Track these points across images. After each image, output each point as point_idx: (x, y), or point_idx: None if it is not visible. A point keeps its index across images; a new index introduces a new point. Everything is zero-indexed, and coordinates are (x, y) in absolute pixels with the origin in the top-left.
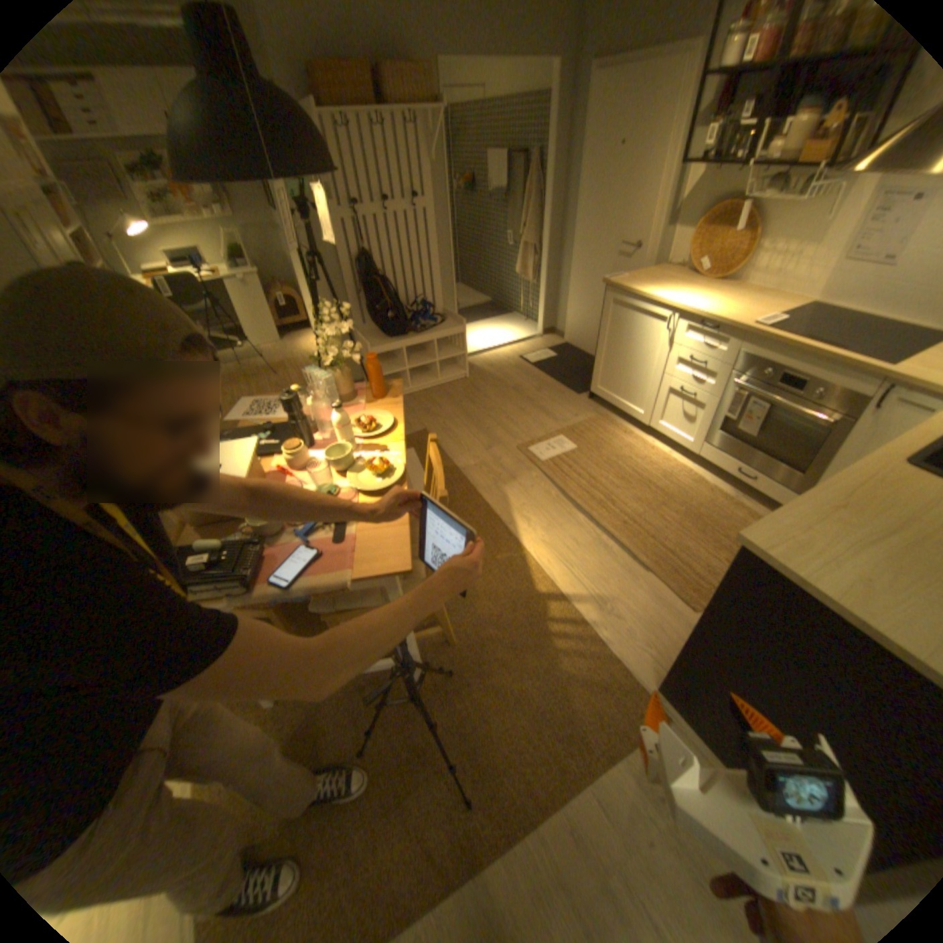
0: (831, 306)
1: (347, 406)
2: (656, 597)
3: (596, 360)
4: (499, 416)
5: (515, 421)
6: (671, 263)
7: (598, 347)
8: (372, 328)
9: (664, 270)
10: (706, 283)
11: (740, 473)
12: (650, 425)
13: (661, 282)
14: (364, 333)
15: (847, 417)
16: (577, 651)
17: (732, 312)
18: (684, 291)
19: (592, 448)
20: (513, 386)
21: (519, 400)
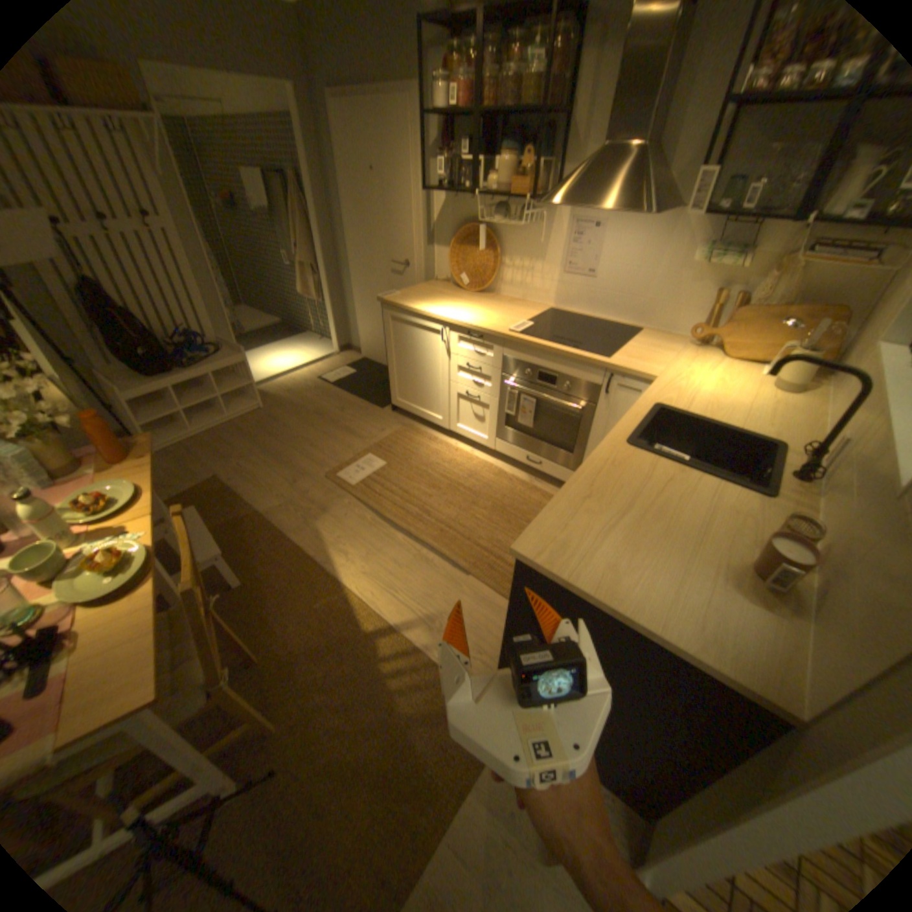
0: (563, 311)
1: (65, 482)
2: (478, 599)
3: (390, 374)
4: (302, 444)
5: (320, 448)
6: (437, 279)
7: (389, 362)
8: (122, 368)
9: (432, 286)
10: (468, 297)
11: (528, 461)
12: (450, 429)
13: (429, 298)
14: (112, 376)
15: (589, 403)
16: (412, 686)
17: (490, 322)
18: (450, 305)
19: (402, 461)
20: (314, 410)
21: (322, 424)
